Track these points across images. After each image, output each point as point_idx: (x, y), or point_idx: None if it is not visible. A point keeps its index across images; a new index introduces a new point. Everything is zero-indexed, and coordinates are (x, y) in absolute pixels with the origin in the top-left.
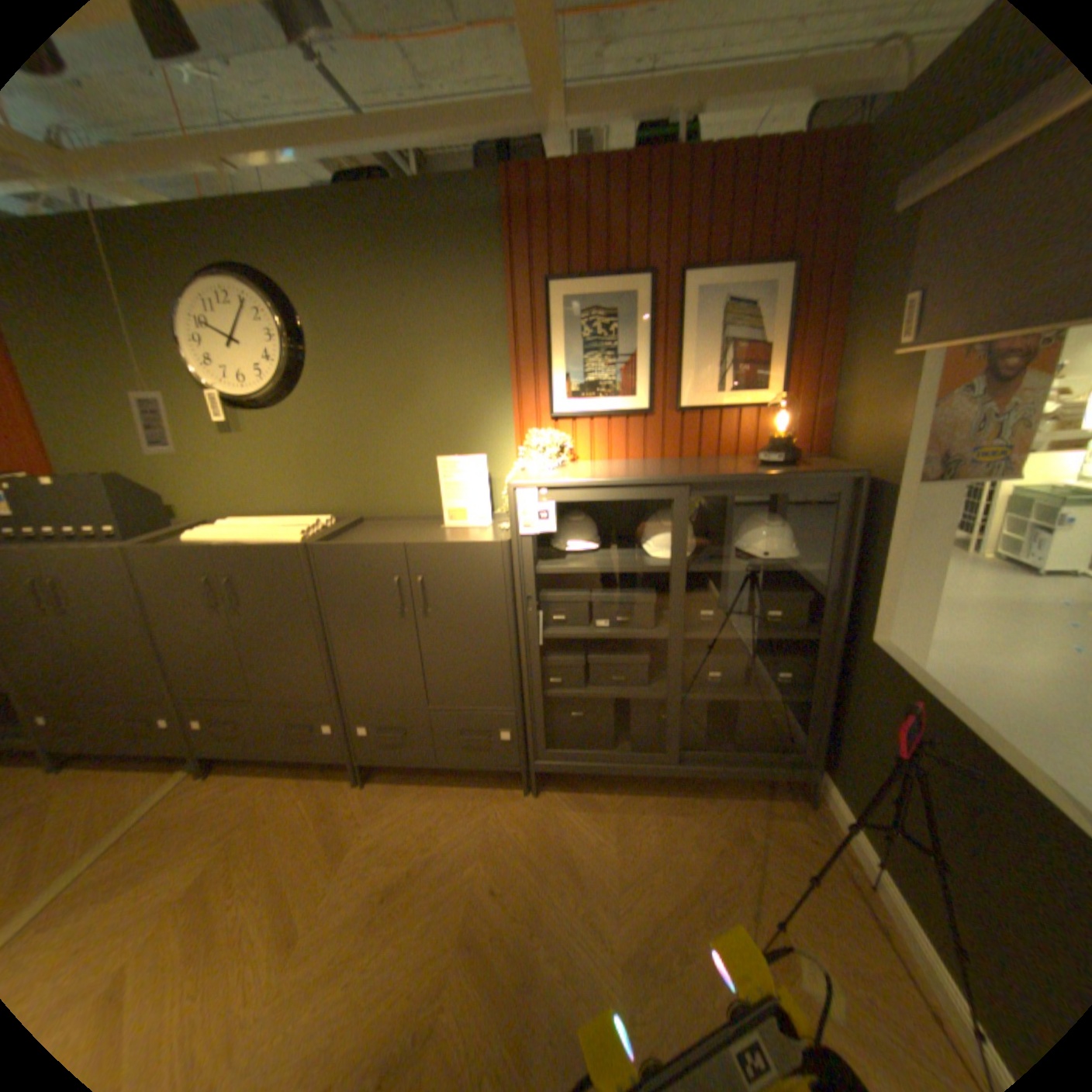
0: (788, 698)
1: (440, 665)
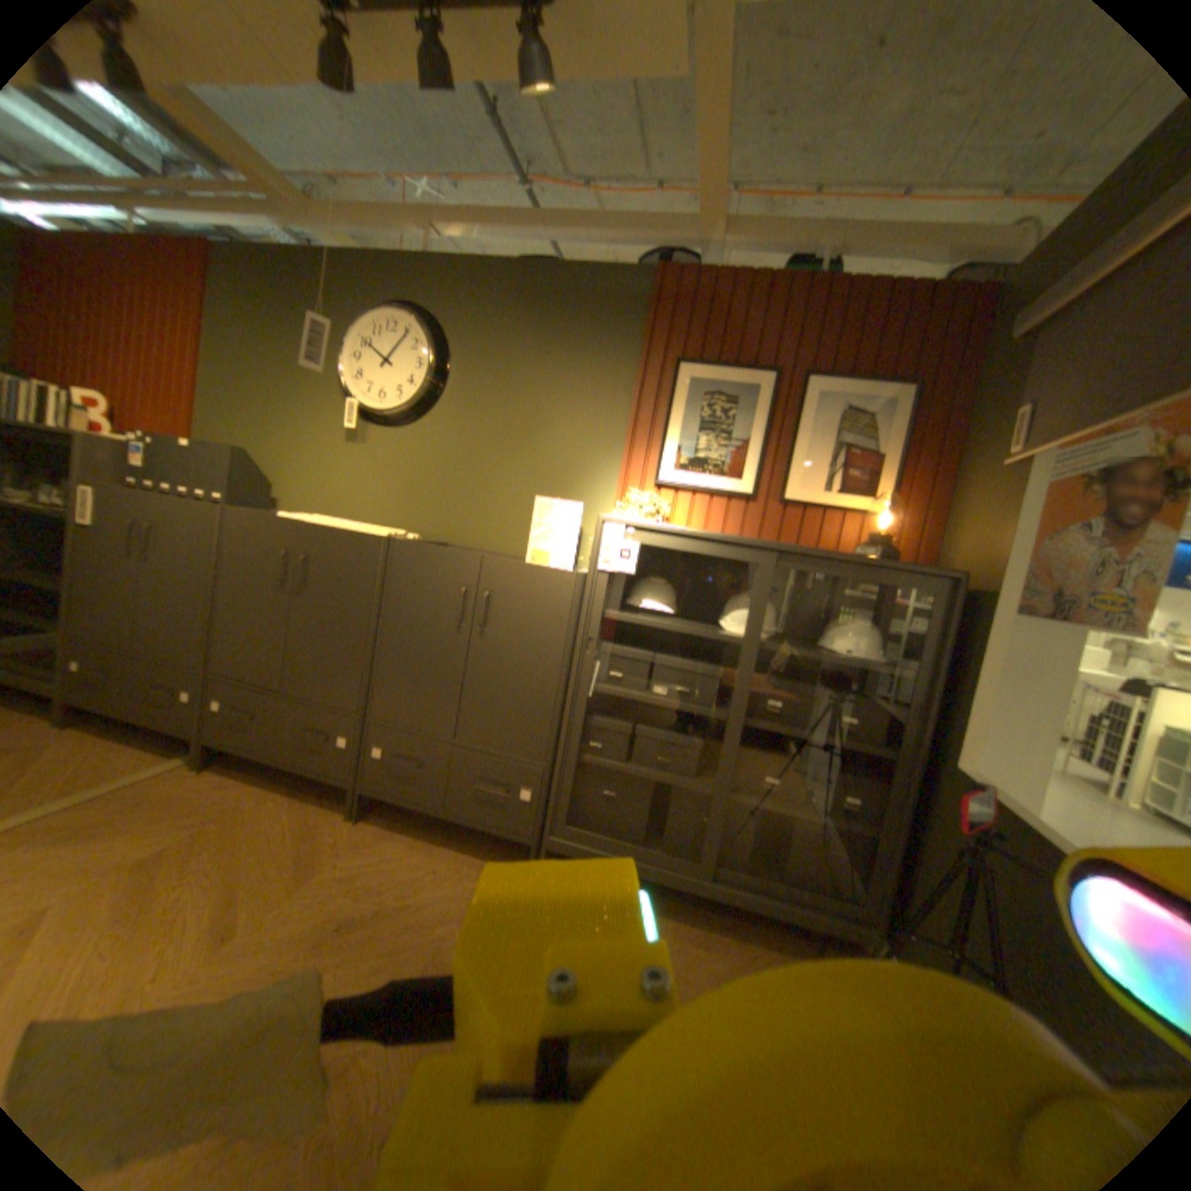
0: (855, 825)
1: (481, 691)
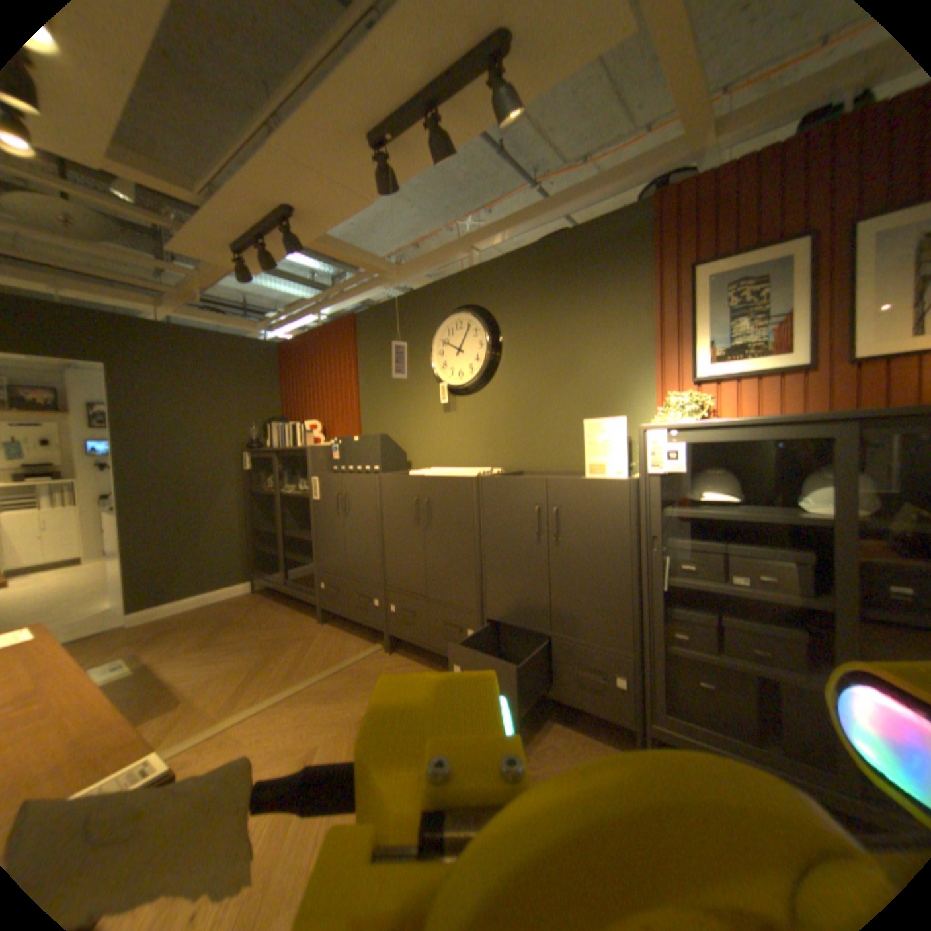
0: None
1: (565, 591)
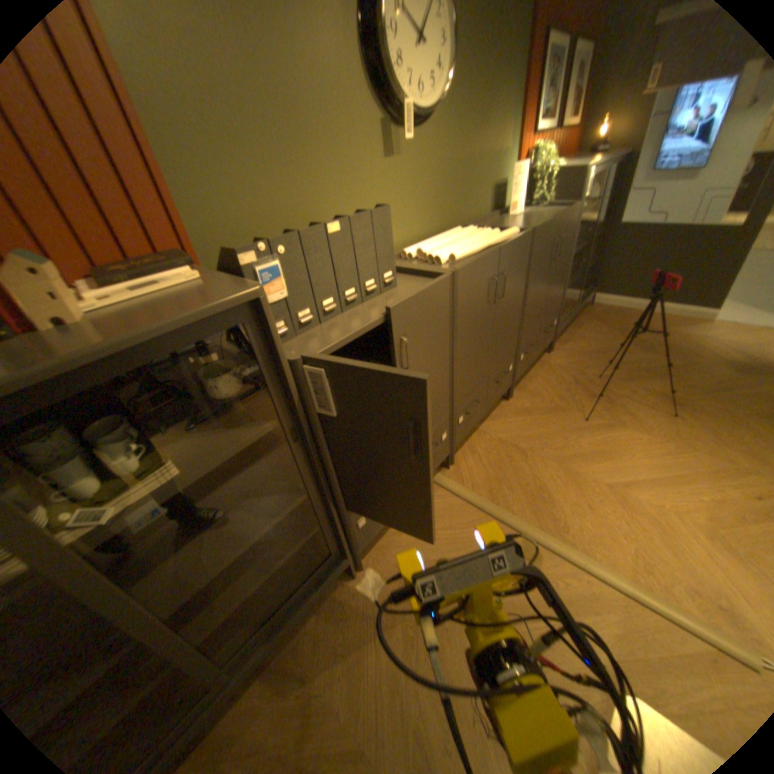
0: (594, 261)
1: (551, 292)
